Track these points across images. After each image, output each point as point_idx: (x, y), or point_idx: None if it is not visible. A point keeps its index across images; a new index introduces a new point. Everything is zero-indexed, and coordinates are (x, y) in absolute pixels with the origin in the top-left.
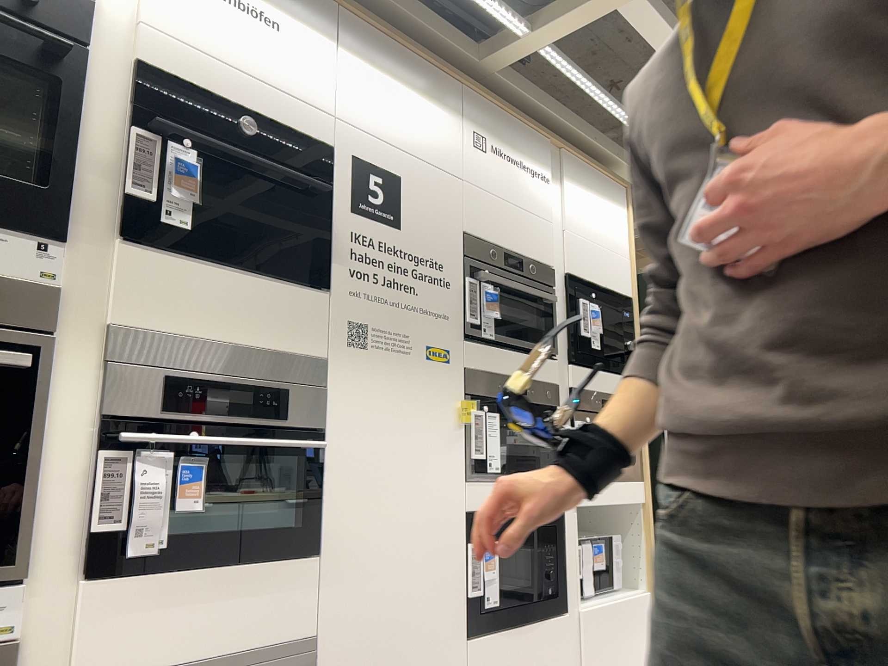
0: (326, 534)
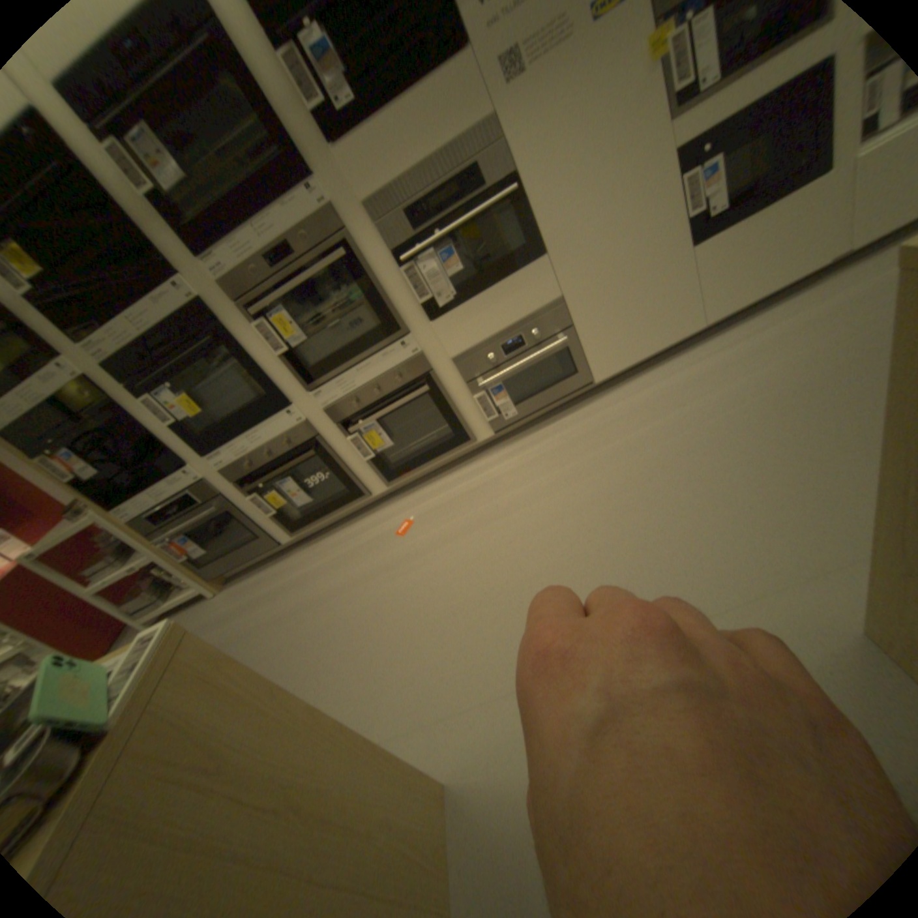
0: (546, 238)
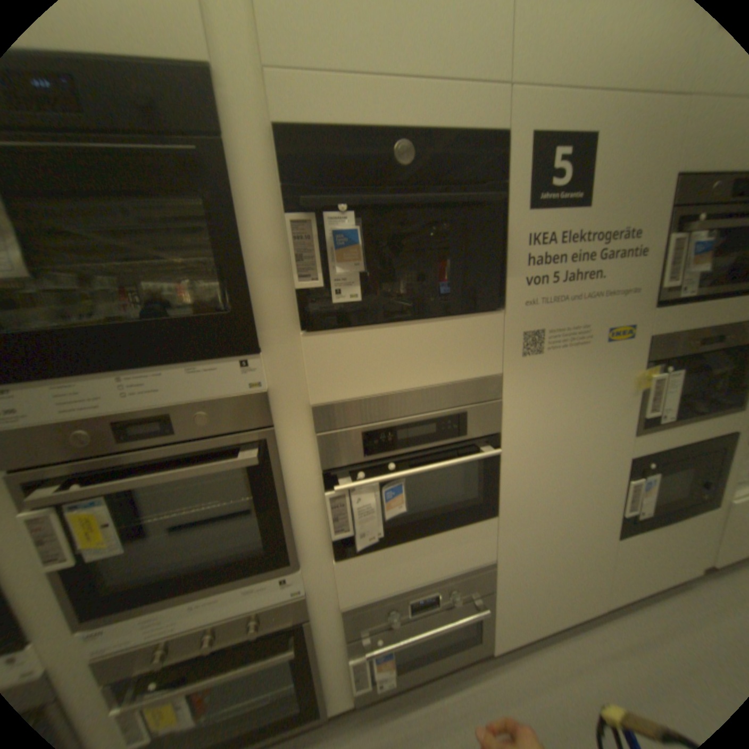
0: (503, 502)
